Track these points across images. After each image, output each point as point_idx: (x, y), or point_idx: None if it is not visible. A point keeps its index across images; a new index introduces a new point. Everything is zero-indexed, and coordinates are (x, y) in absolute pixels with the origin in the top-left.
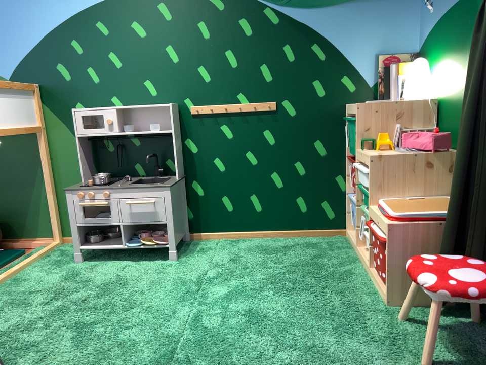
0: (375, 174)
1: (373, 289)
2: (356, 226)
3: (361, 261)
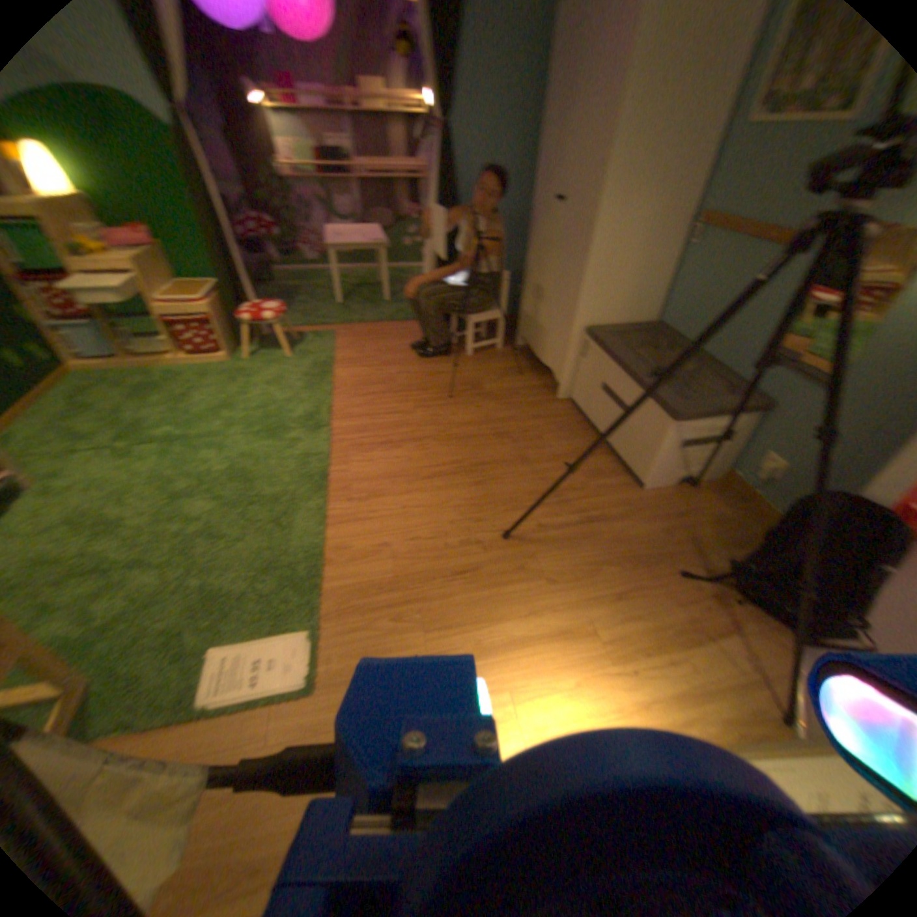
0: (131, 274)
1: (193, 365)
2: (92, 346)
3: (139, 366)
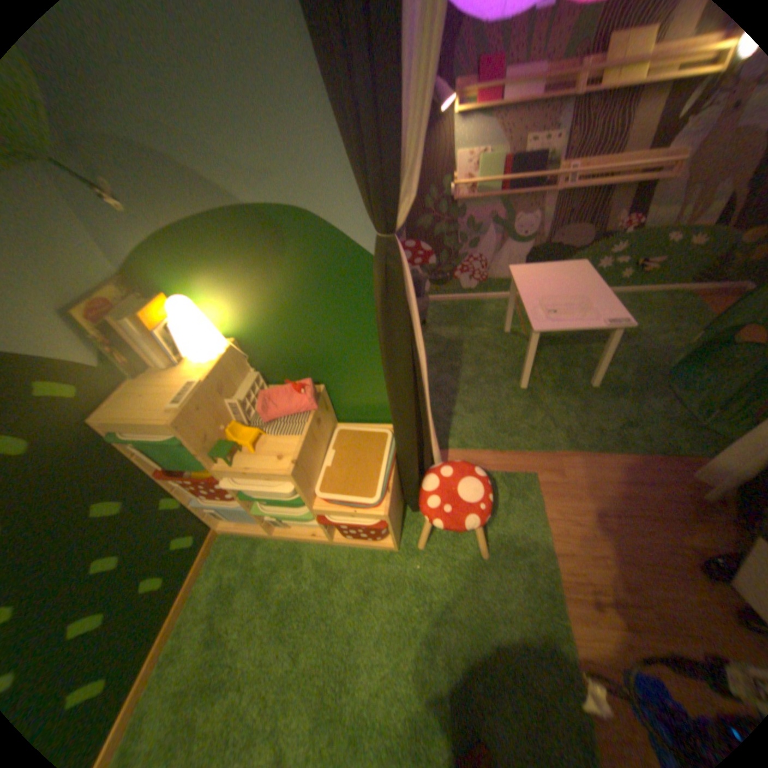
0: (302, 482)
1: (362, 552)
2: (251, 521)
3: (299, 540)
